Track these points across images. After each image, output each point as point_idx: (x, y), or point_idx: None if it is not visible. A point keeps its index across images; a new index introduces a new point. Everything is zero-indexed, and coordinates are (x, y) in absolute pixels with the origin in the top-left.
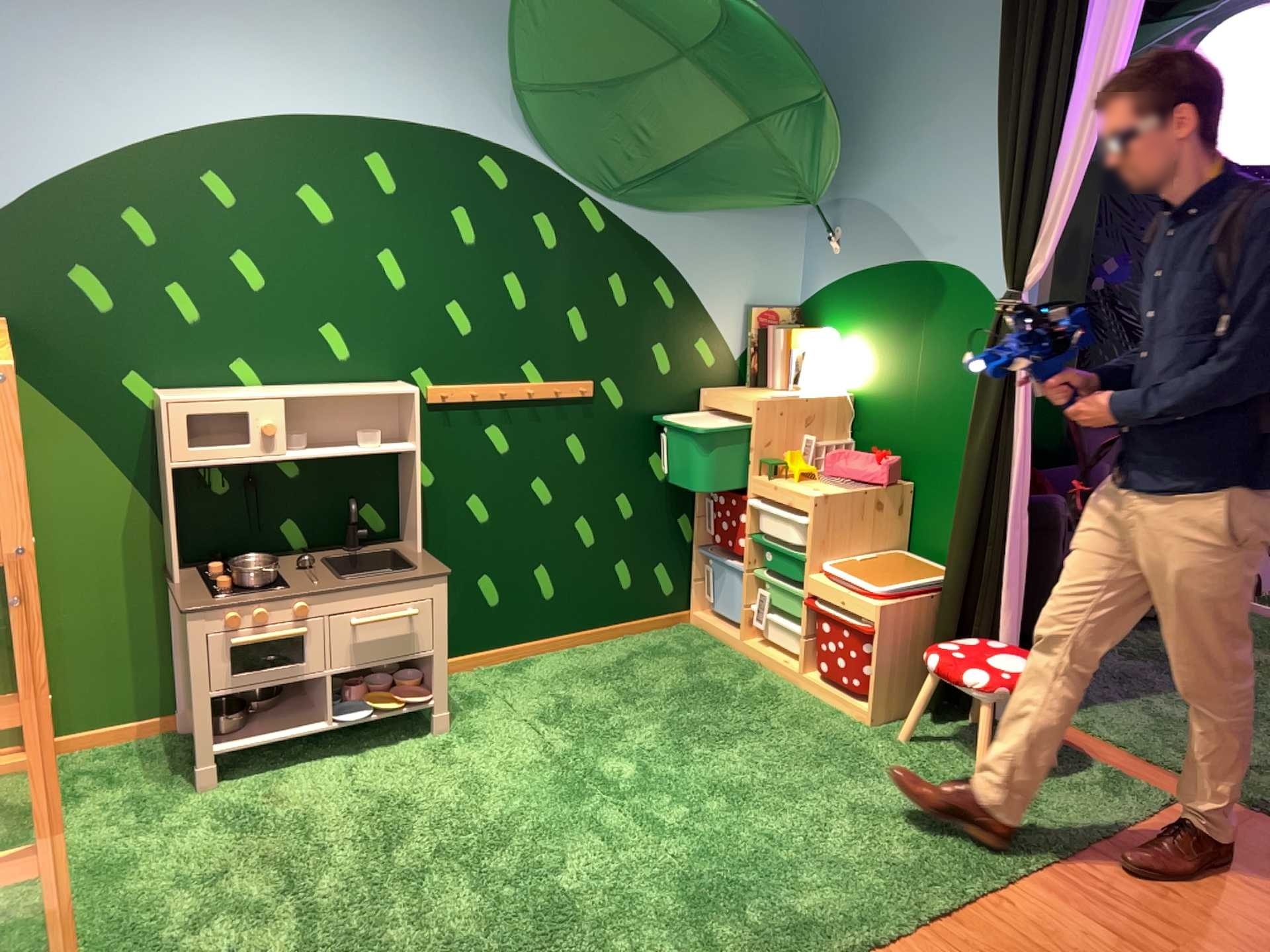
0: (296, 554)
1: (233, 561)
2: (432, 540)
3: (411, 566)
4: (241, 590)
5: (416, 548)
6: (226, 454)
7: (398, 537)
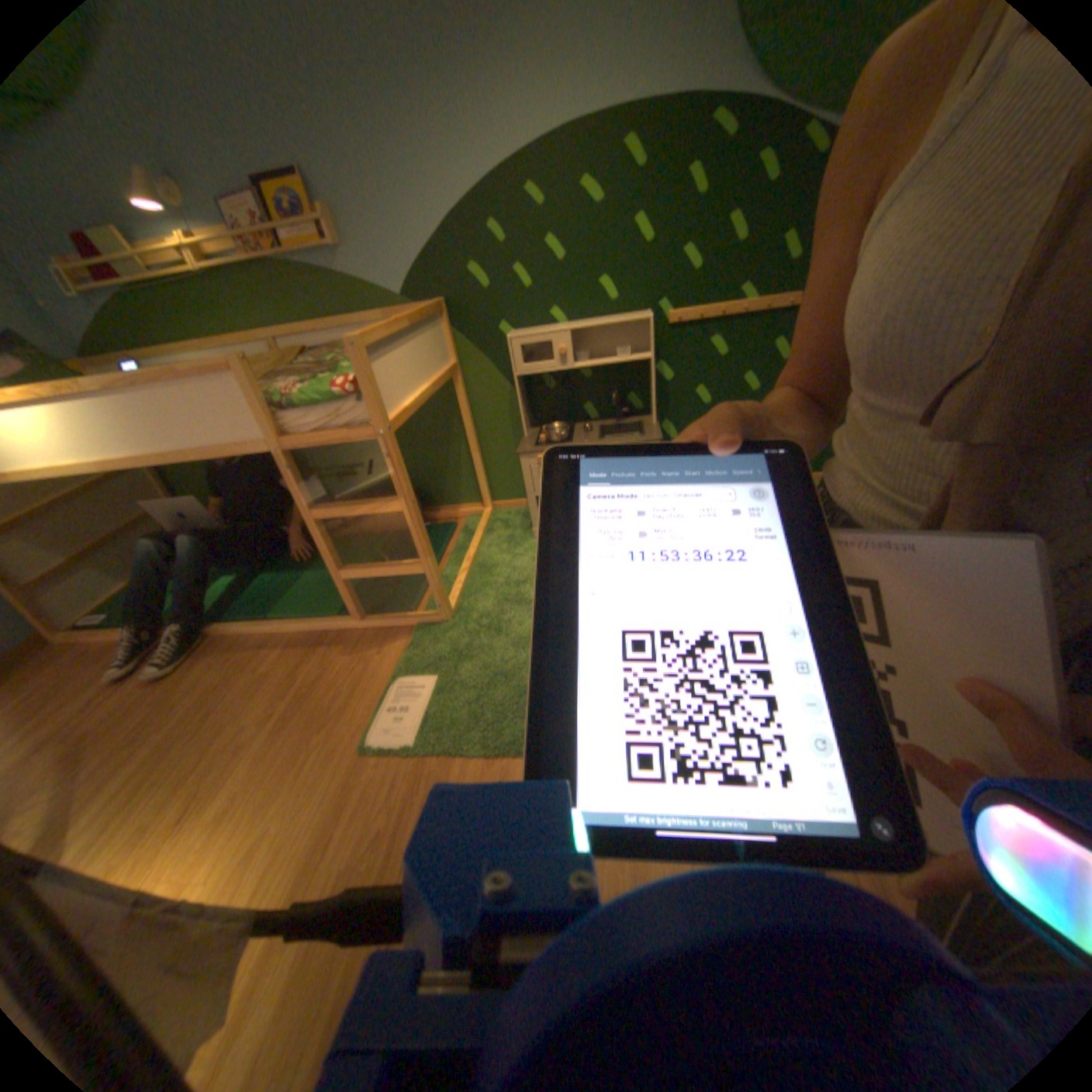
0: (583, 421)
1: (549, 425)
2: (667, 413)
3: (640, 431)
4: (542, 443)
5: (647, 420)
6: (540, 364)
7: (645, 412)
